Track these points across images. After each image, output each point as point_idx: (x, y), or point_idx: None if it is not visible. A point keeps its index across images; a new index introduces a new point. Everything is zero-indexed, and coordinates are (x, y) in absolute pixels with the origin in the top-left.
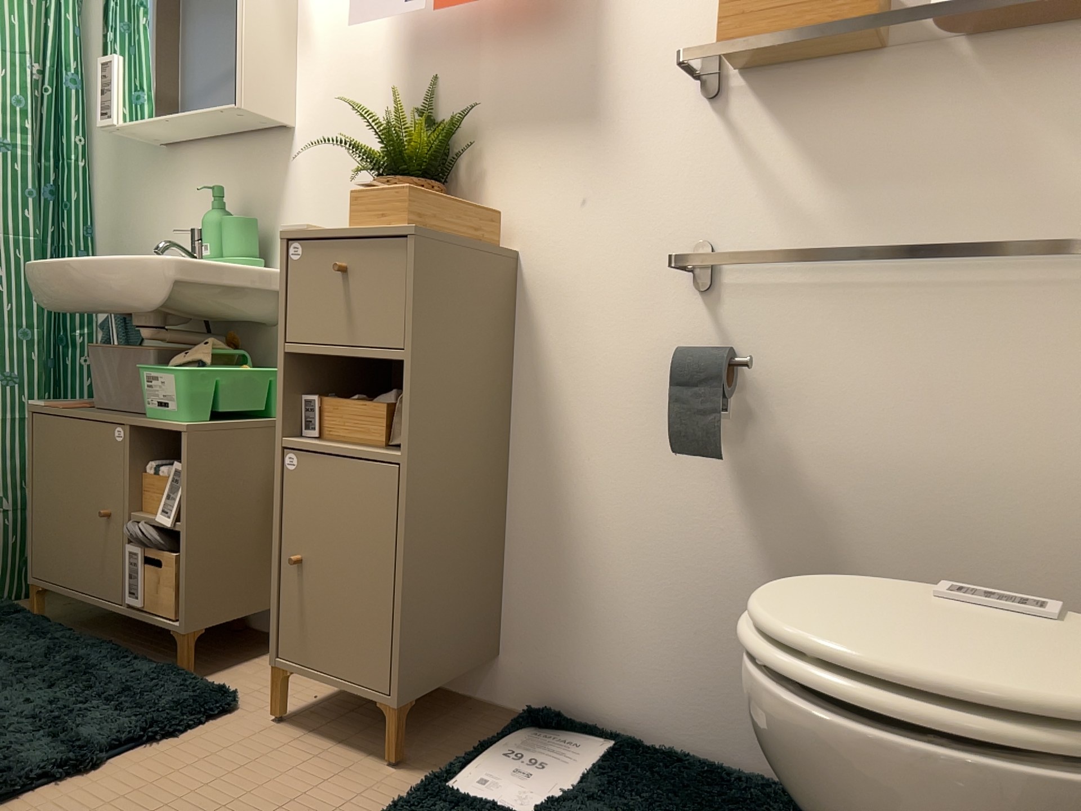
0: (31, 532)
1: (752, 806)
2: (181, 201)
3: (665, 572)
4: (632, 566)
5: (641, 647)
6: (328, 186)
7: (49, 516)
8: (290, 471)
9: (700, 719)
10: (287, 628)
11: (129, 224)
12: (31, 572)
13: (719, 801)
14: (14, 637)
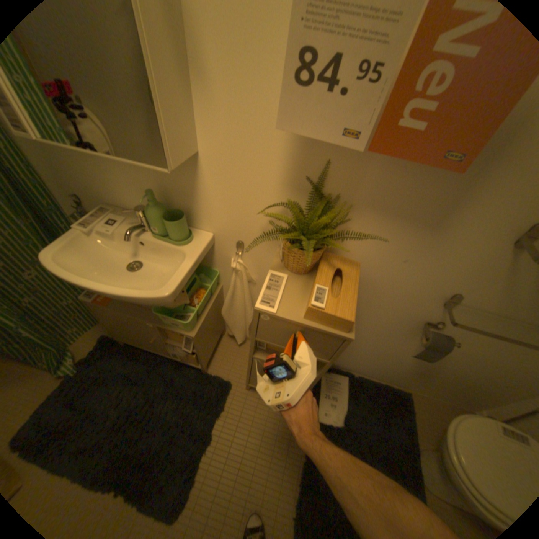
0: (108, 330)
1: (393, 404)
2: (105, 167)
3: (378, 353)
4: (367, 350)
5: (361, 361)
6: (232, 199)
7: (117, 330)
8: (257, 362)
9: (373, 373)
10: (254, 382)
11: (62, 167)
12: (114, 338)
13: (385, 405)
14: (128, 367)
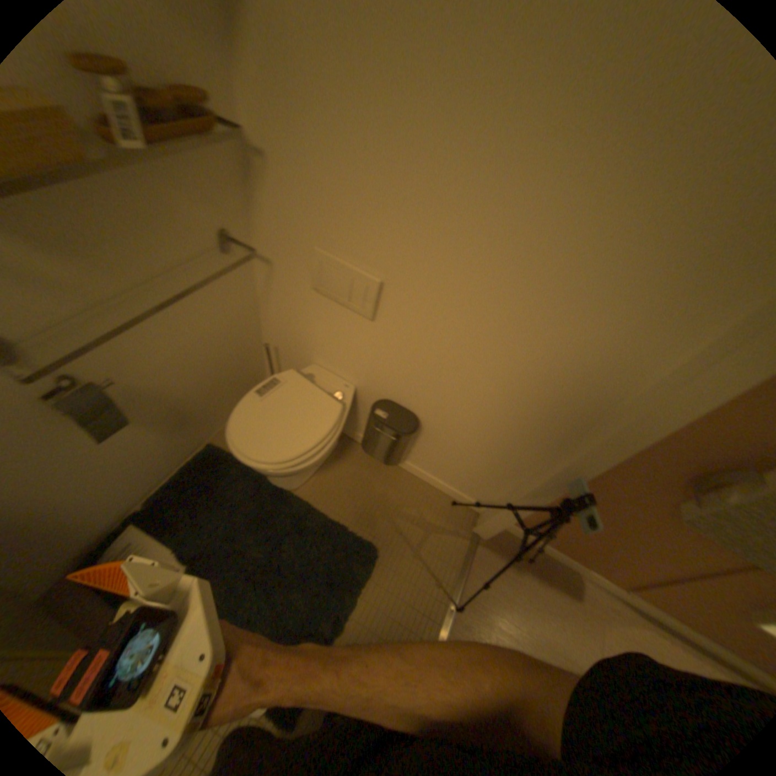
0: None
1: (202, 478)
2: None
3: (98, 472)
4: (77, 489)
5: (106, 498)
6: None
7: None
8: None
9: (146, 482)
10: None
11: None
12: None
13: (197, 489)
14: None
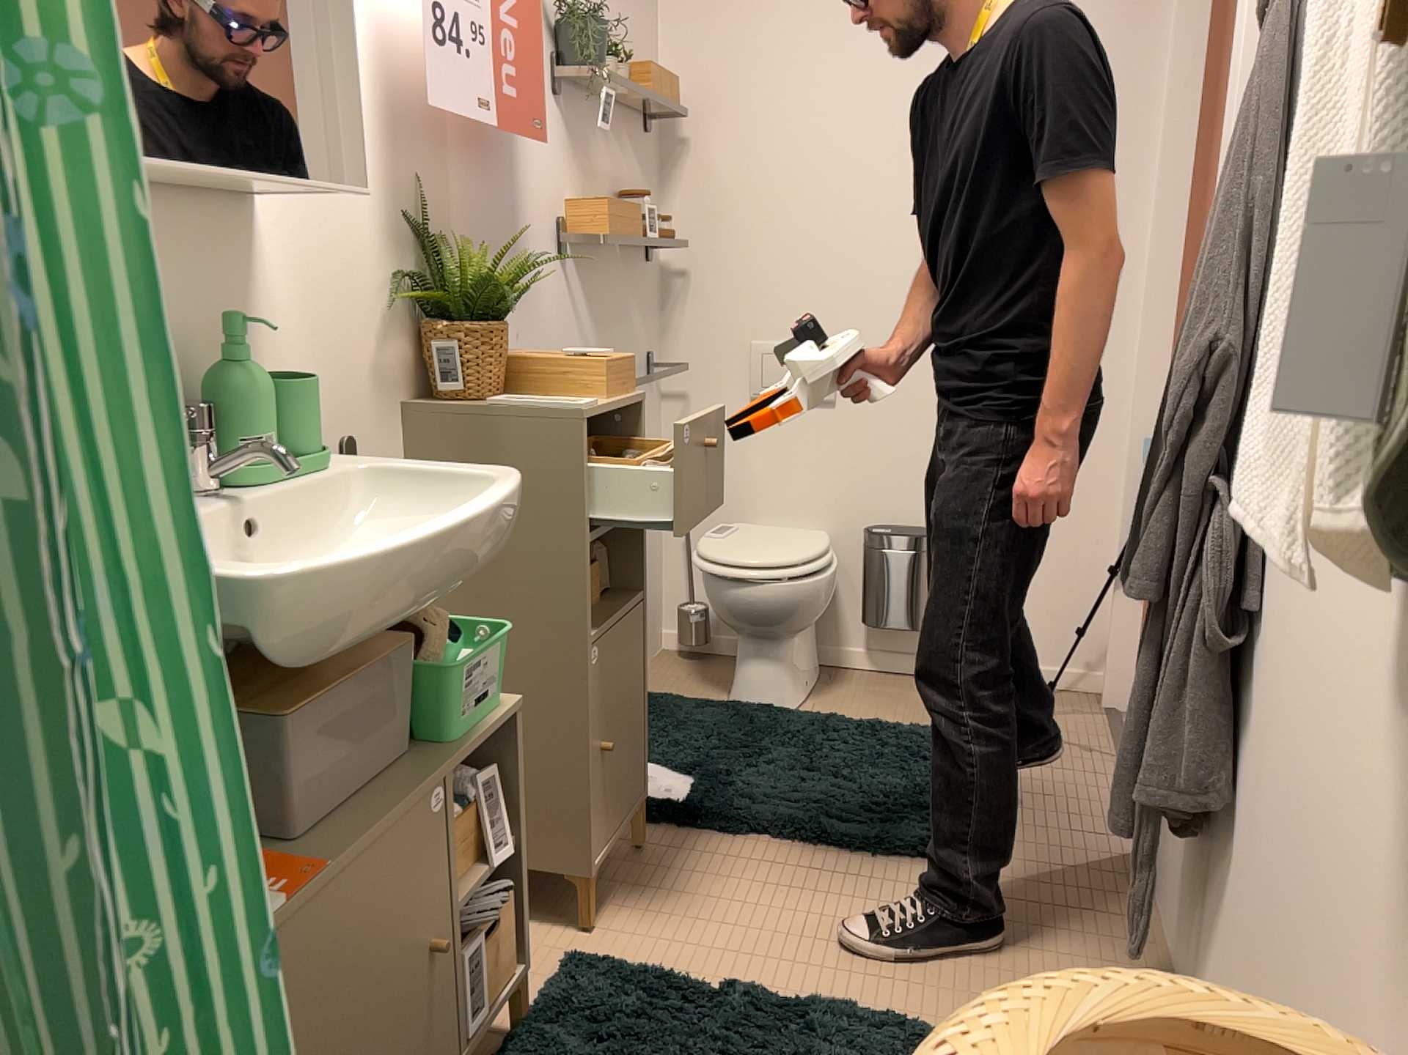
0: None
1: (651, 712)
2: None
3: None
4: None
5: None
6: (330, 313)
7: None
8: (597, 663)
9: None
10: (602, 821)
11: None
12: None
13: (653, 719)
14: None
